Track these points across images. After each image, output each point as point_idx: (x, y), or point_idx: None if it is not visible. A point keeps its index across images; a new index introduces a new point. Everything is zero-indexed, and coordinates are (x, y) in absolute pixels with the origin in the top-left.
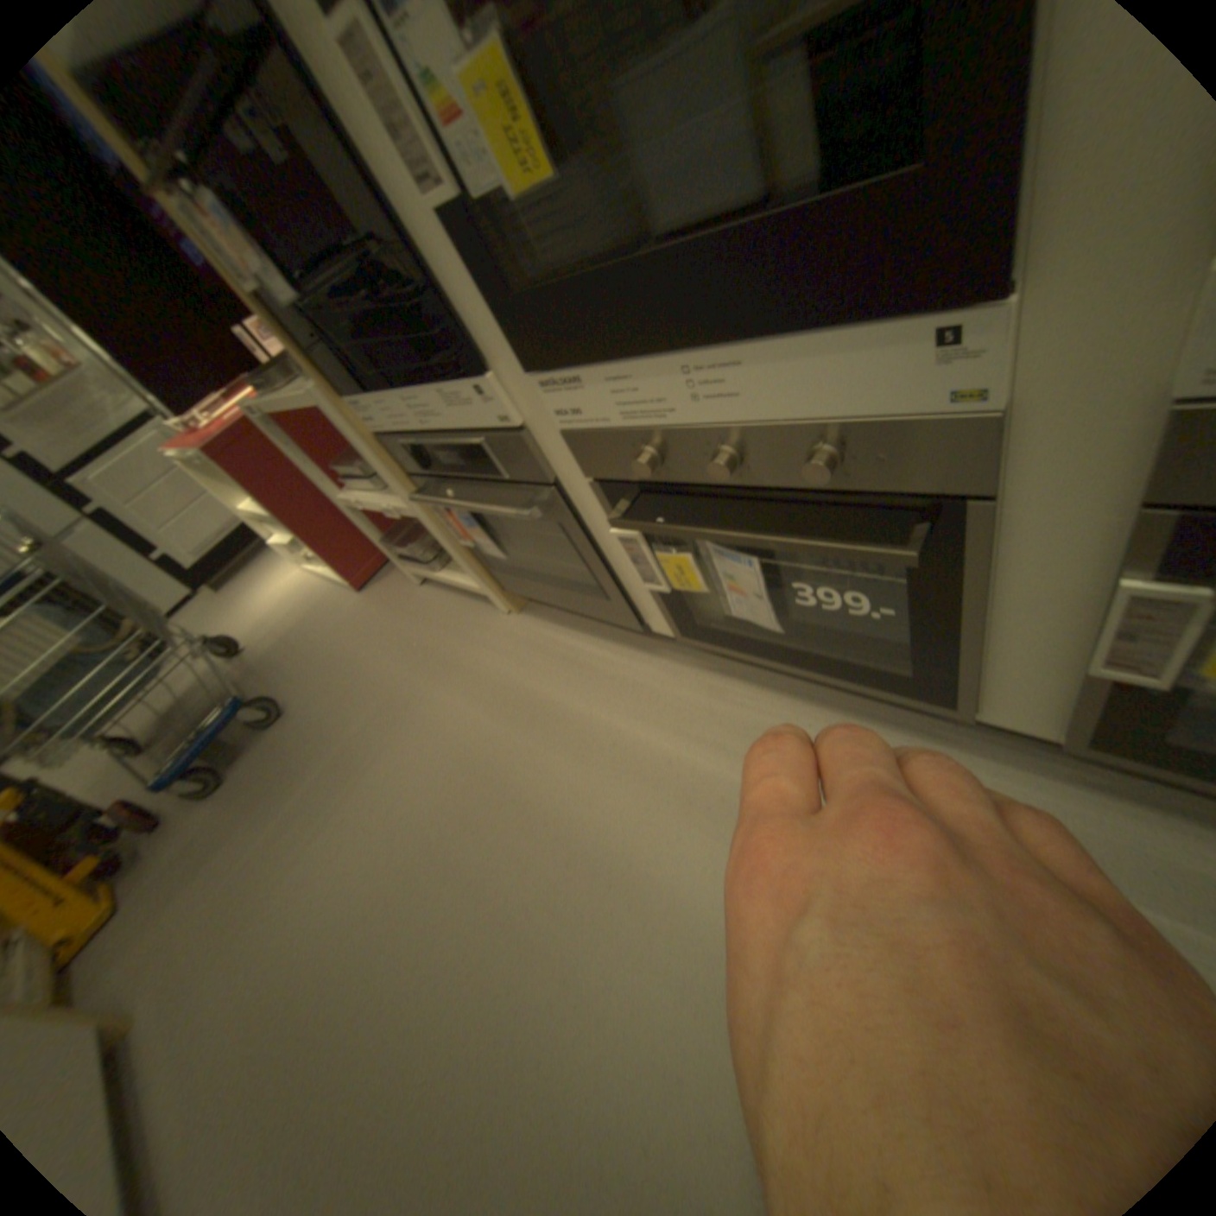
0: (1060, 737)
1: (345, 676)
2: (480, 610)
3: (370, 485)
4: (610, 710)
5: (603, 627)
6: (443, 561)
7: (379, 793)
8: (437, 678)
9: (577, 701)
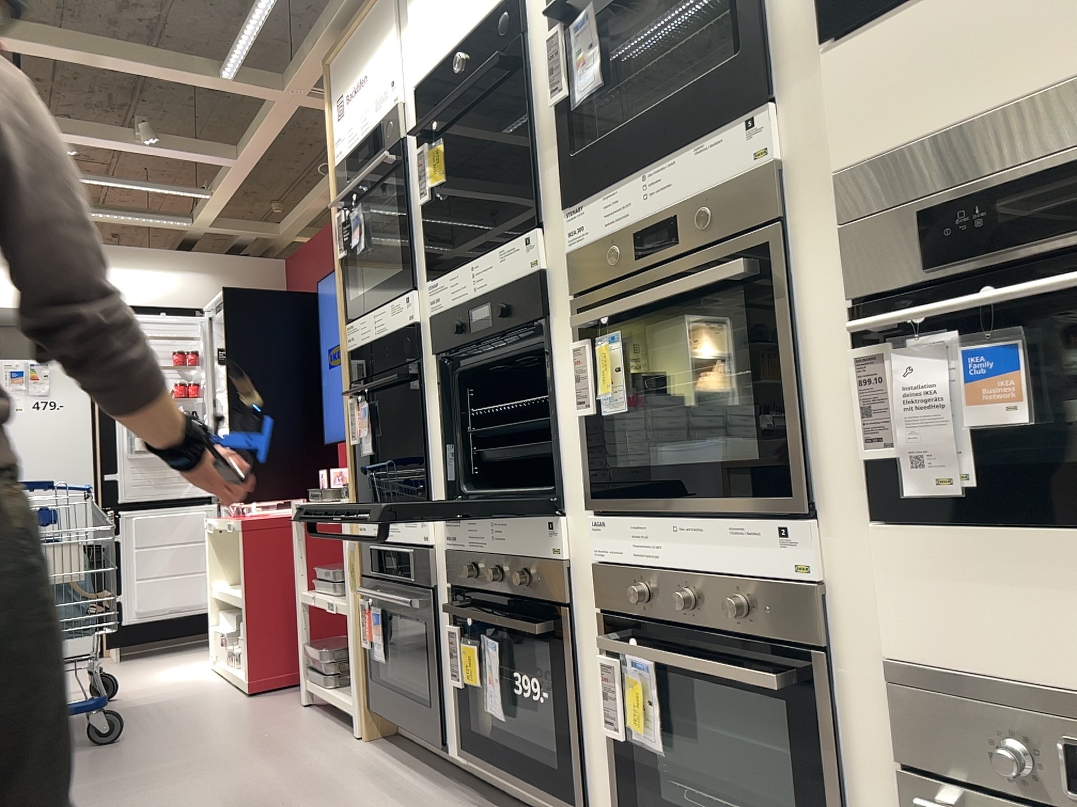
0: None
1: (190, 736)
2: (338, 731)
3: (330, 591)
4: (379, 803)
5: (421, 764)
6: (338, 682)
7: (157, 799)
8: (265, 756)
9: (360, 794)
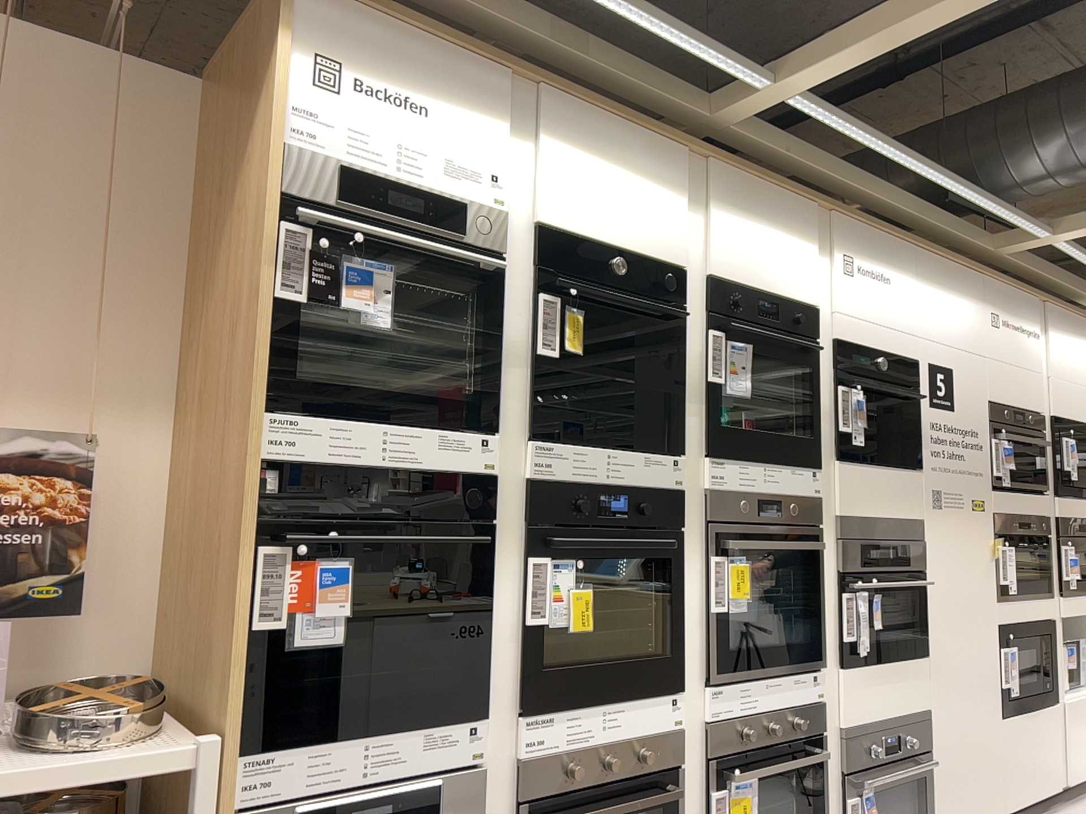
0: None
1: None
2: None
3: None
4: None
5: None
6: None
7: None
8: None
9: None
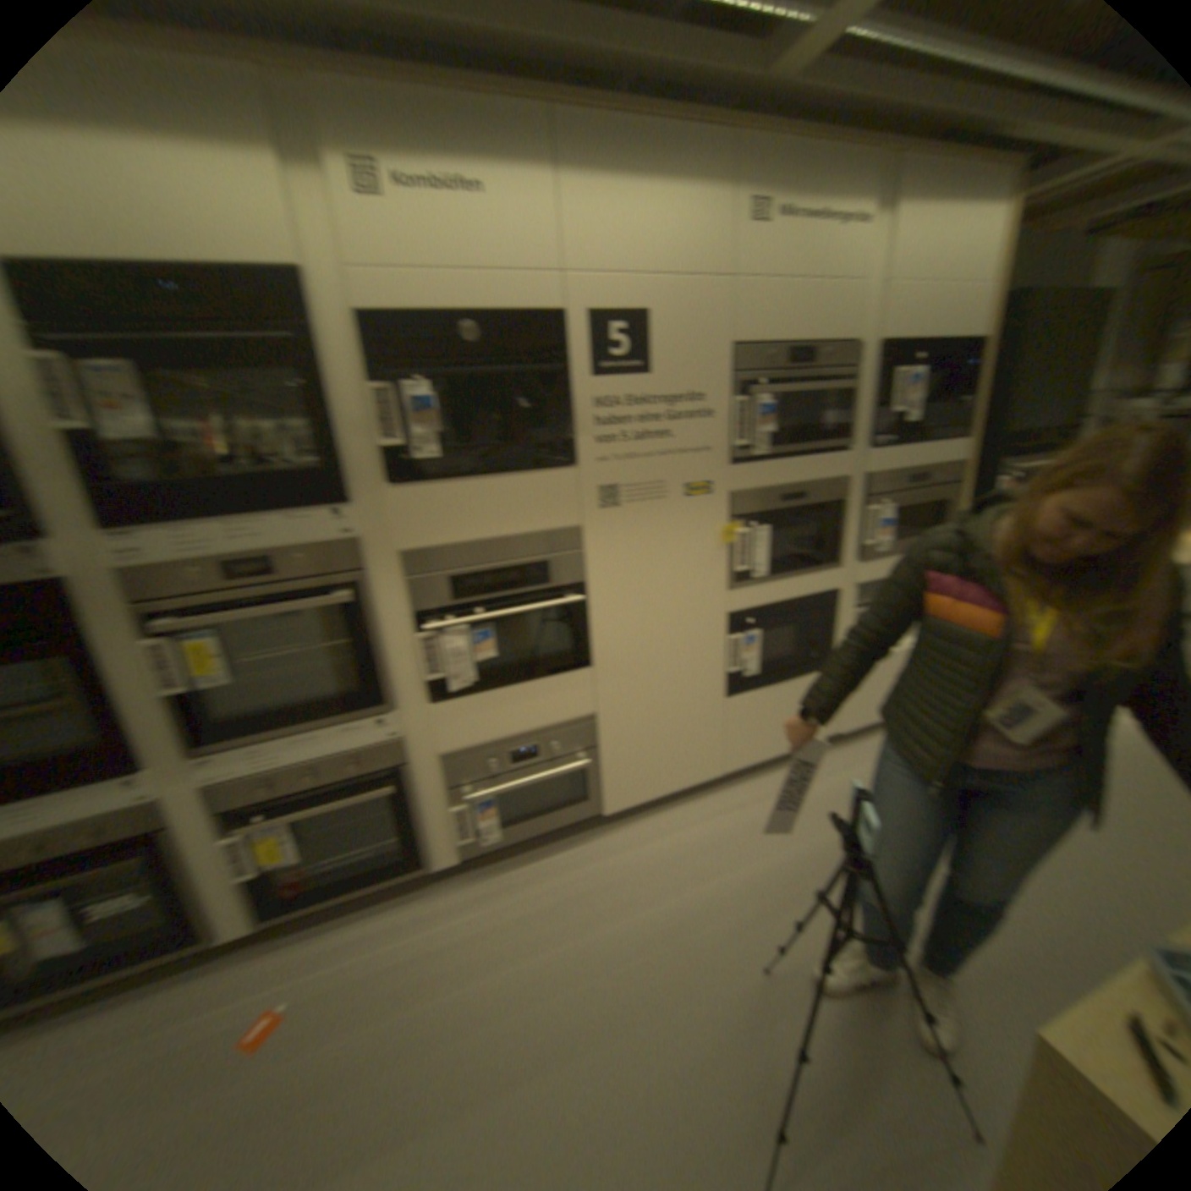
0: (242, 934)
1: None
2: None
3: None
4: None
5: None
6: None
7: None
8: None
9: None
